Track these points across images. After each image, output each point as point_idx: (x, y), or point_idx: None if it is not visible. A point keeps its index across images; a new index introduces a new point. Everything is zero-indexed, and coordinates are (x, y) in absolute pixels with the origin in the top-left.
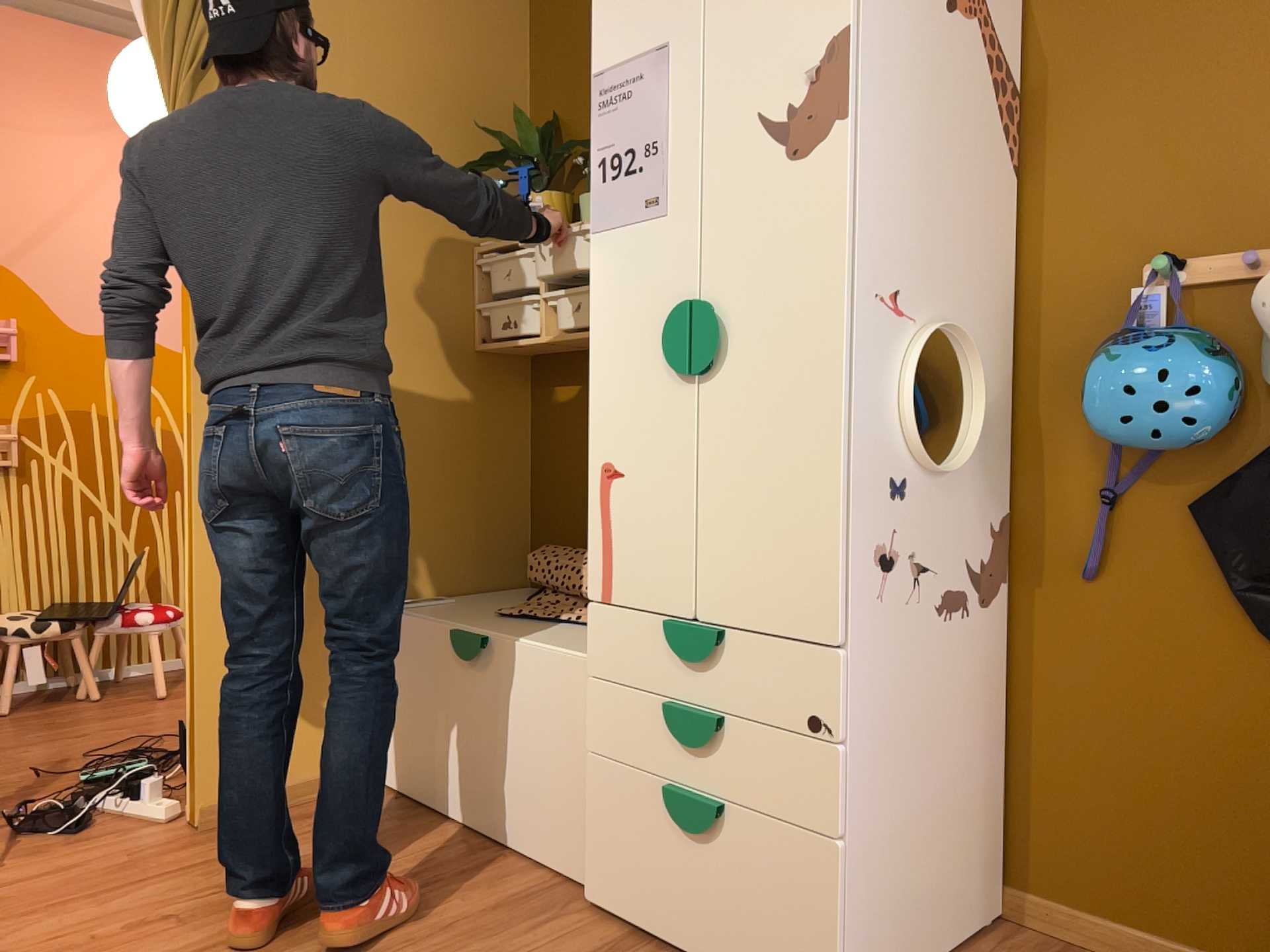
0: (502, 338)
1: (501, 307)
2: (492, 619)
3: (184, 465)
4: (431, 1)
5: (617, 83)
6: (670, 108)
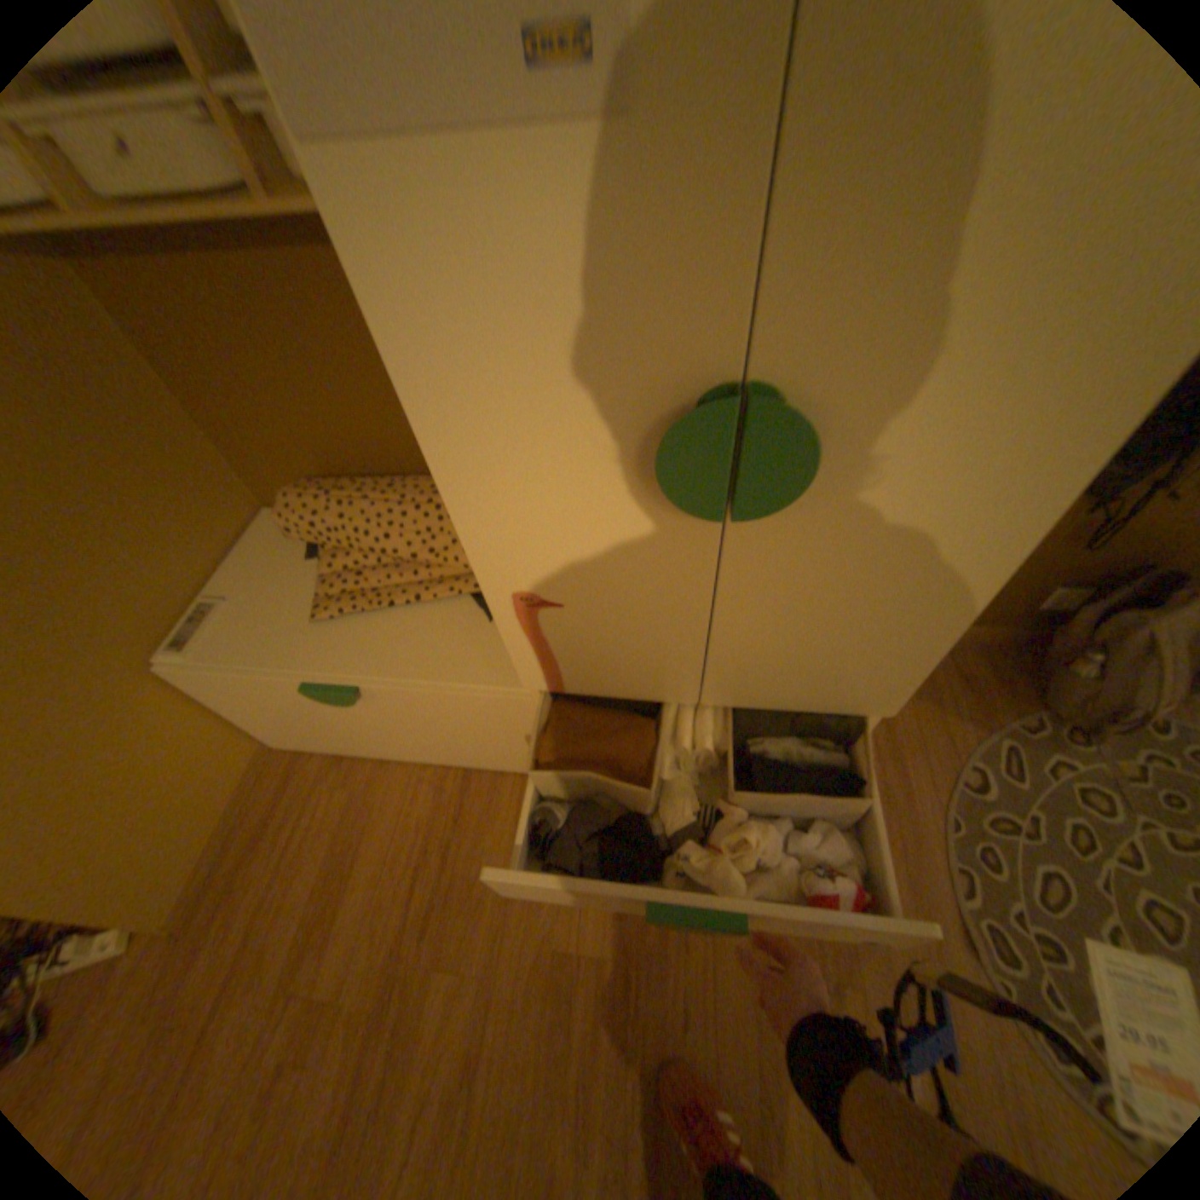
0: None
1: None
2: (321, 635)
3: None
4: None
5: None
6: None
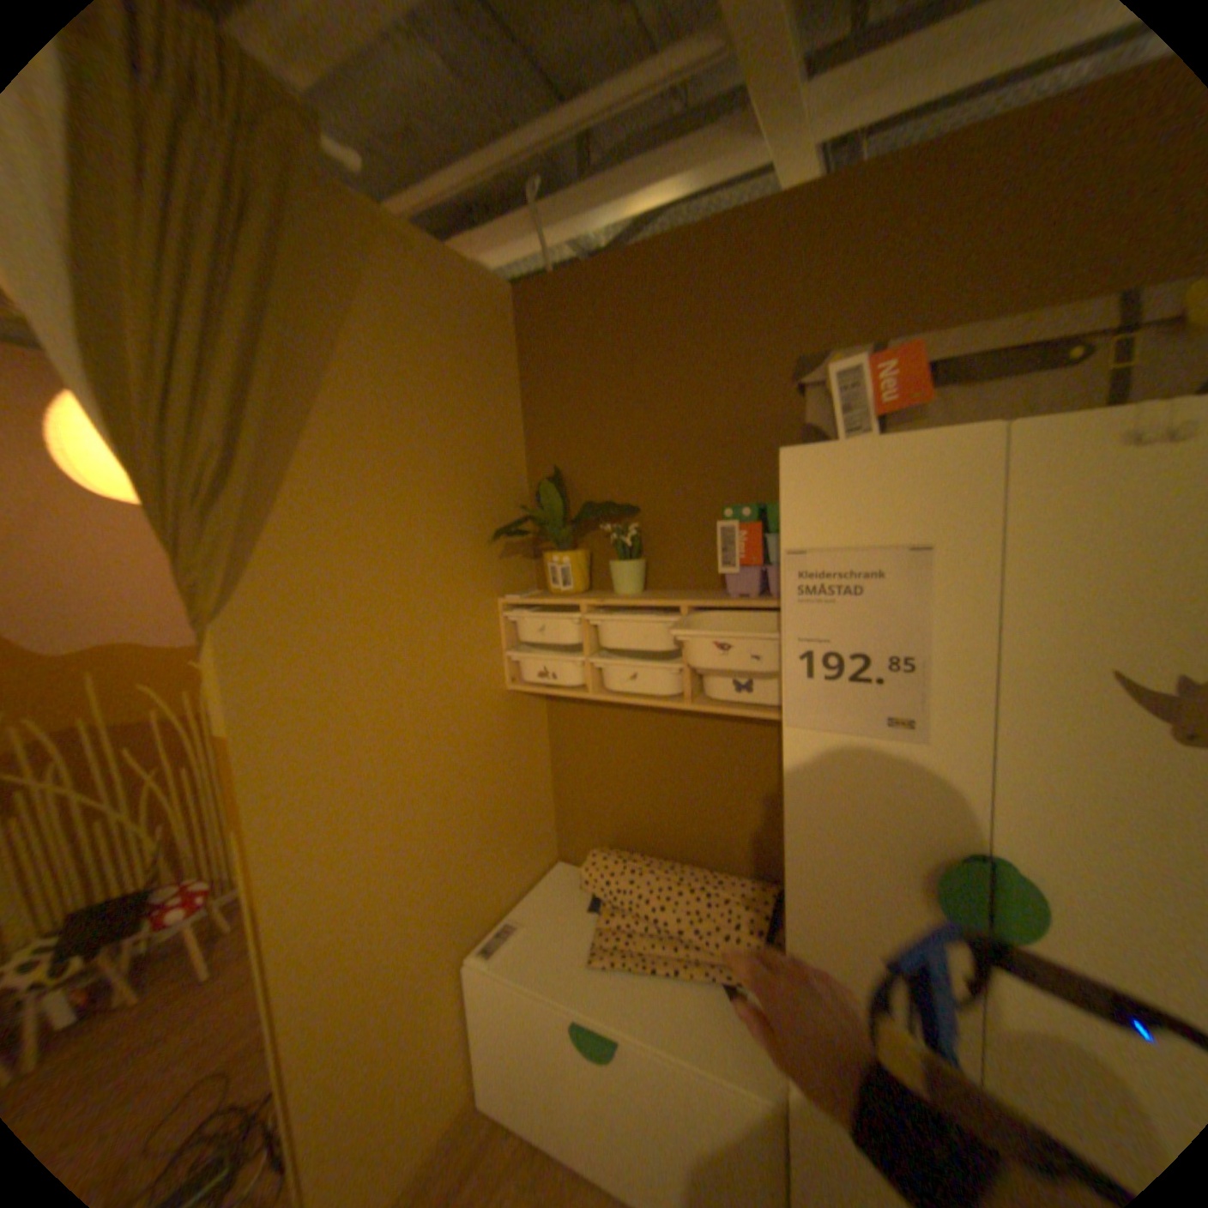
0: (539, 685)
1: (537, 658)
2: (593, 983)
3: (253, 953)
4: (441, 366)
5: (831, 568)
6: (936, 624)
